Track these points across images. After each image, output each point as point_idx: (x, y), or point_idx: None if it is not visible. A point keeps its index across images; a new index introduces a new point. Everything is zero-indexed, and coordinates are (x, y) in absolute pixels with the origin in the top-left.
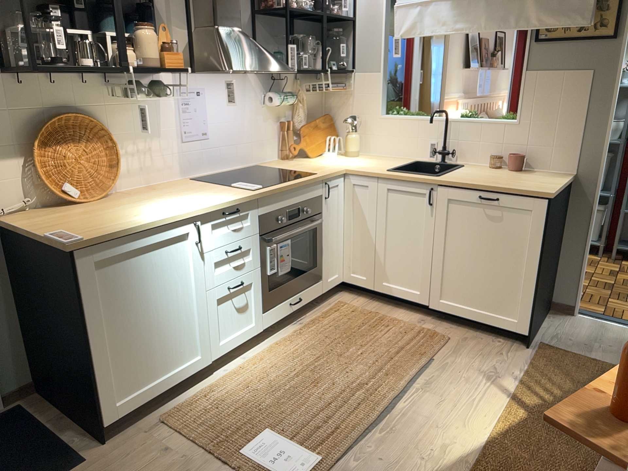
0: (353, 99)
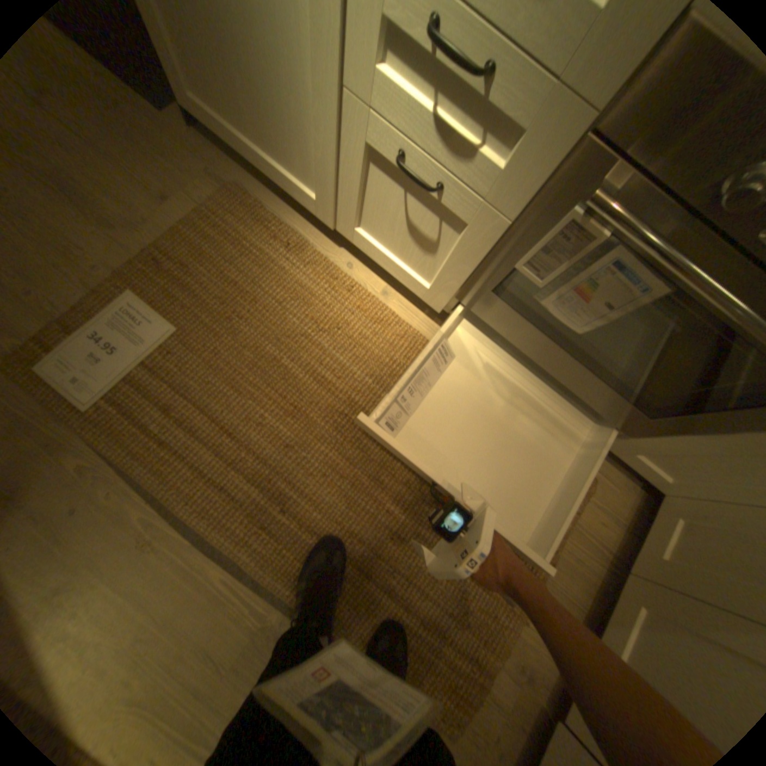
0: None
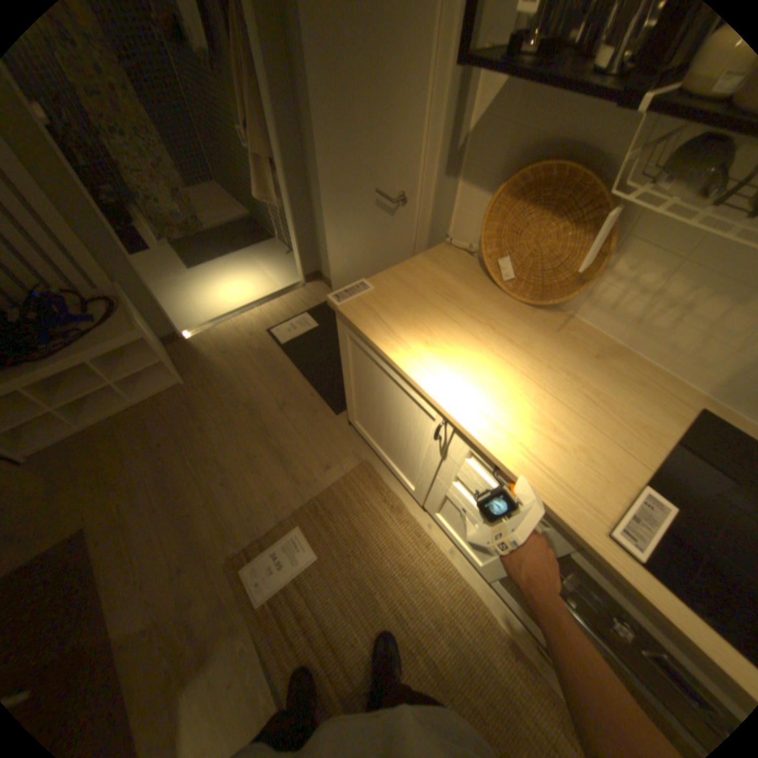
0: None
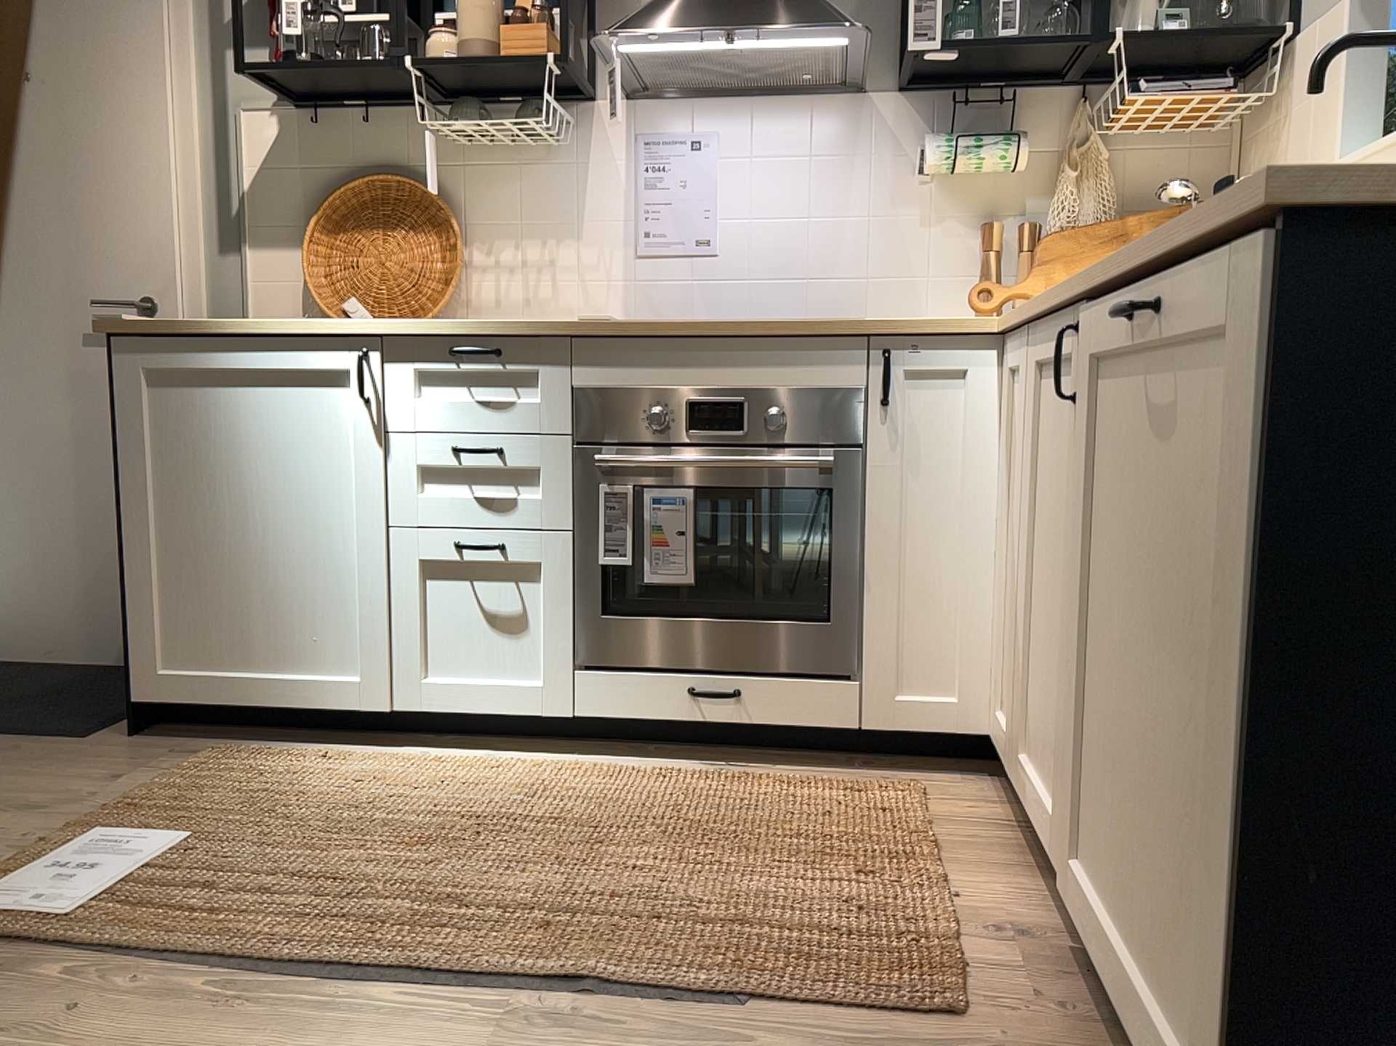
0: (1284, 136)
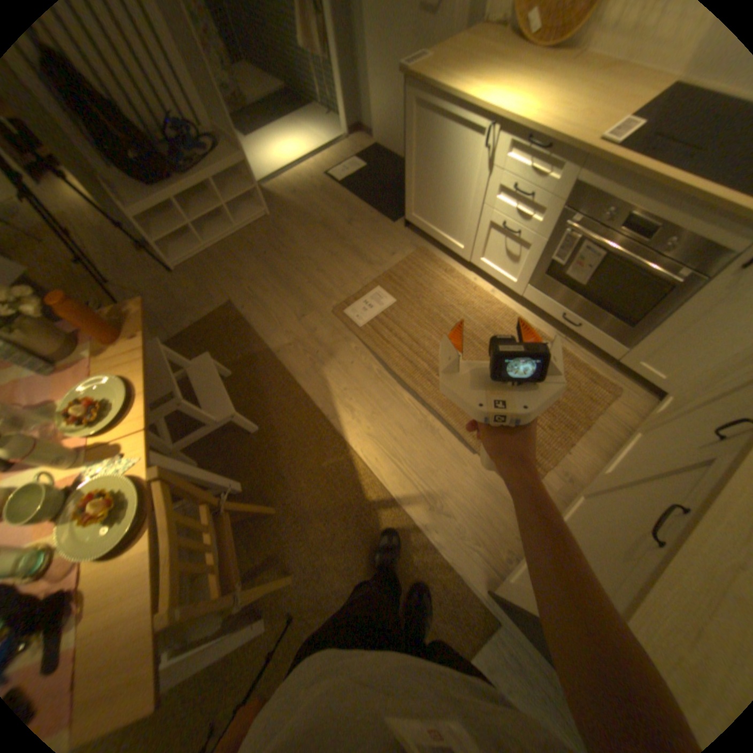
0: None
